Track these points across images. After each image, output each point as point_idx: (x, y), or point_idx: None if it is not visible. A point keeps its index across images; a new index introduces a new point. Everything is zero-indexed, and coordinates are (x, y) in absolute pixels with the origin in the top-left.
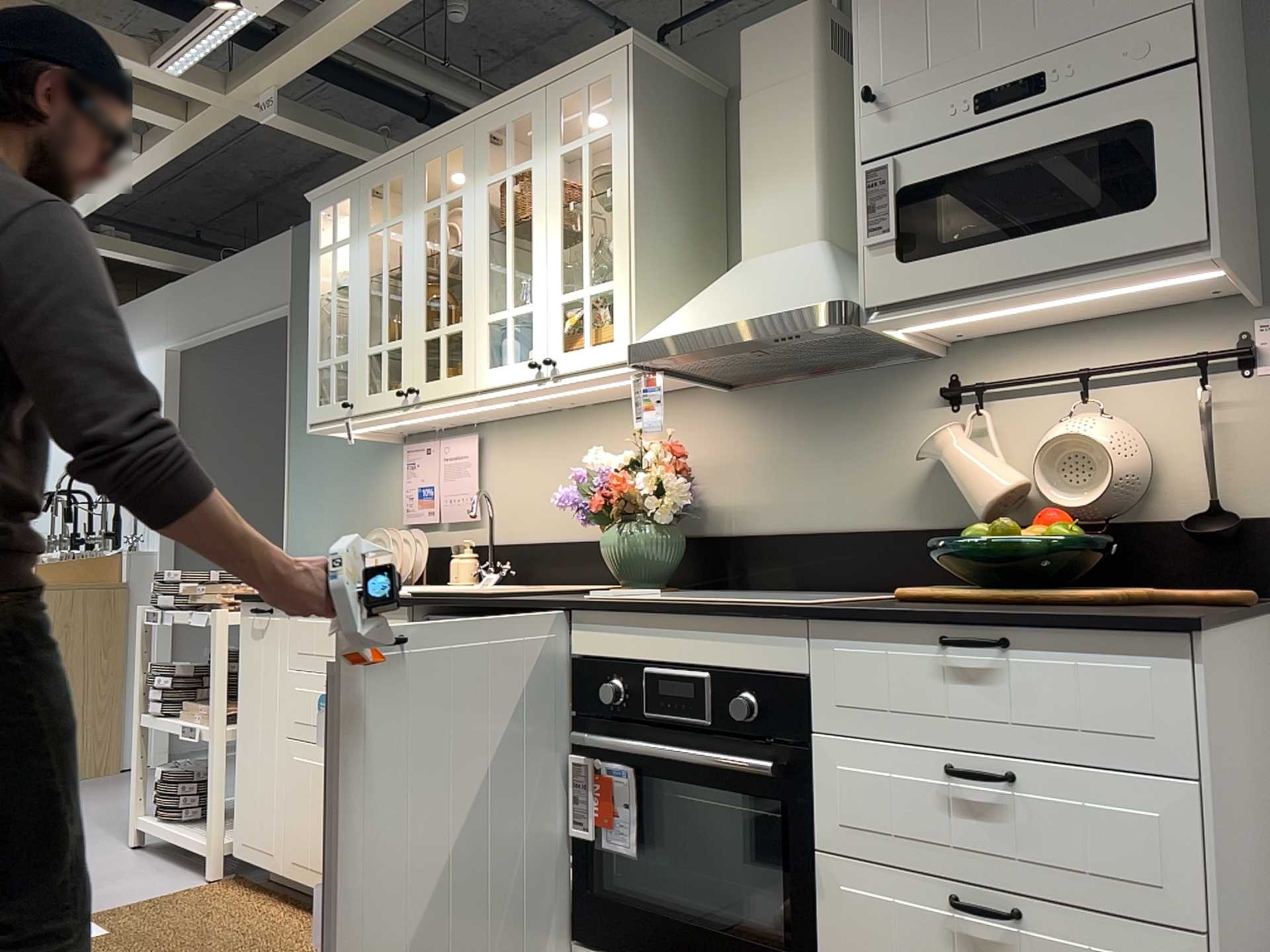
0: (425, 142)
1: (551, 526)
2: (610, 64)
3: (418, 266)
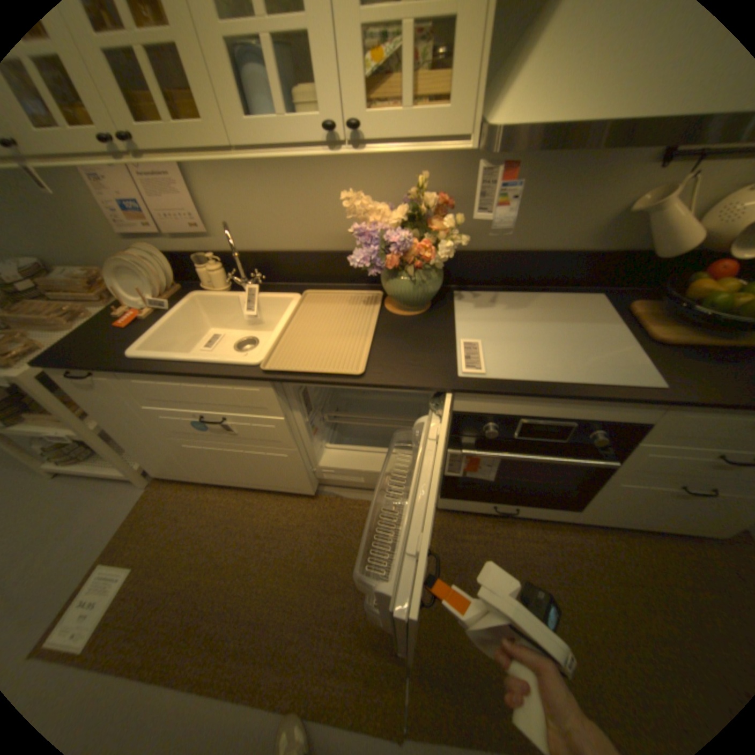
0: None
1: (285, 238)
2: None
3: None
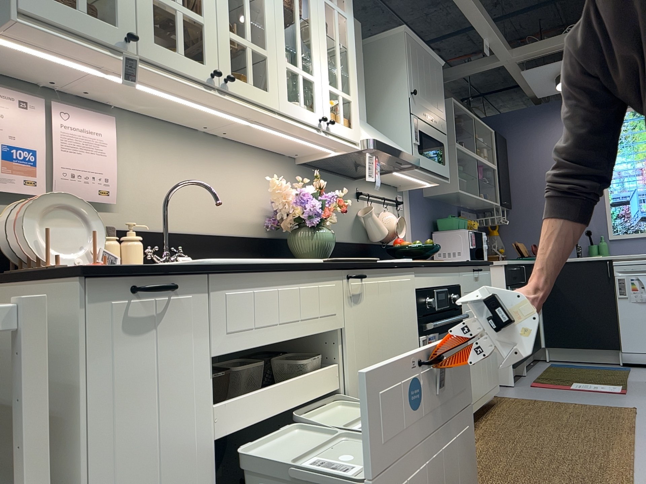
0: None
1: (193, 220)
2: None
3: None
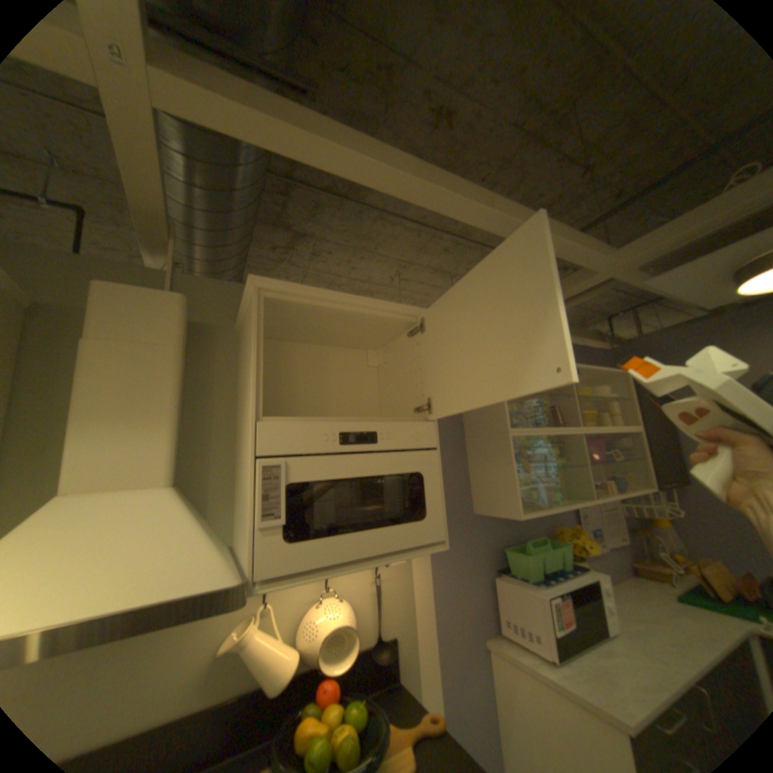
0: None
1: None
2: None
3: None
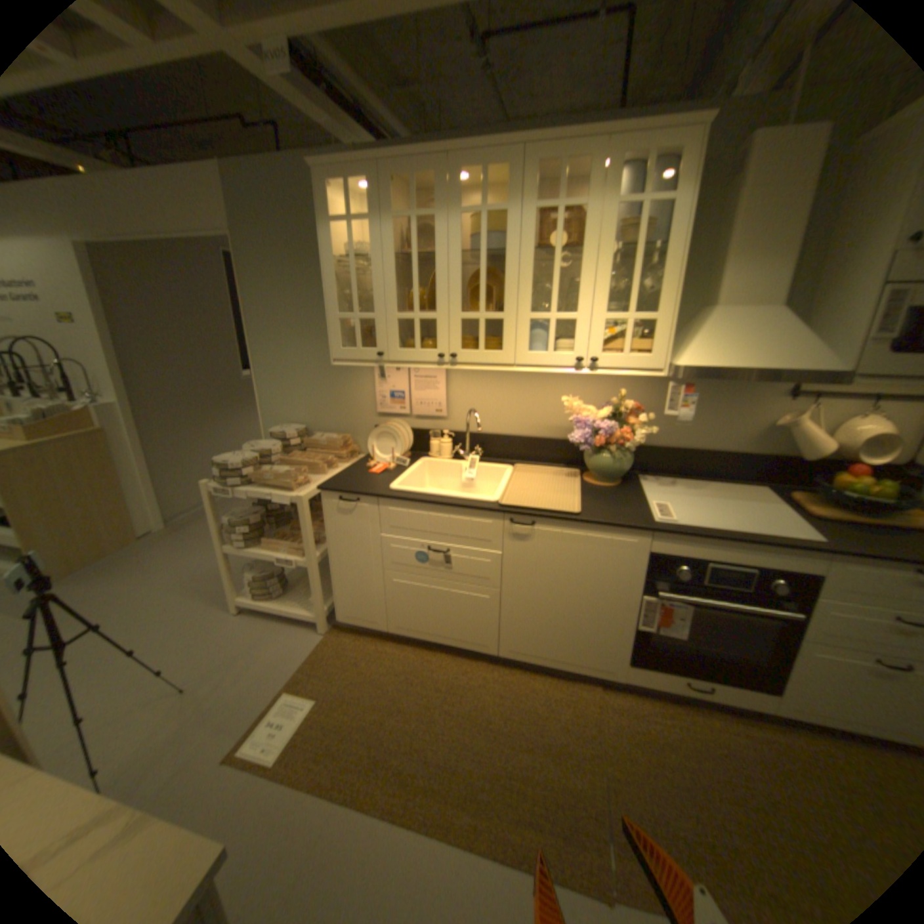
0: (462, 146)
1: (505, 426)
2: (685, 134)
3: (454, 259)
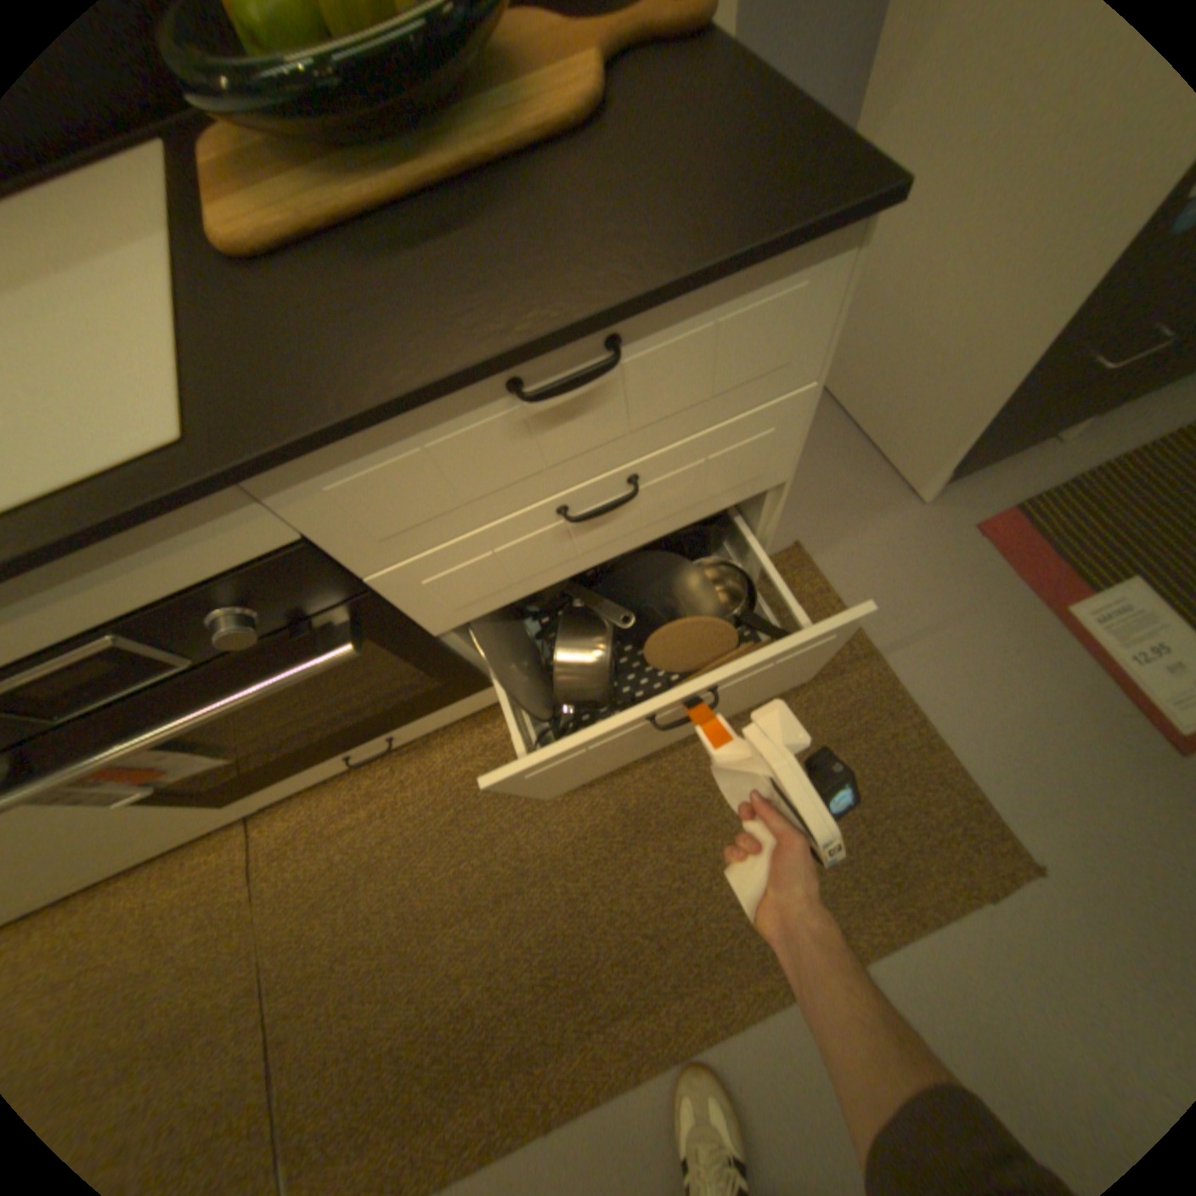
0: None
1: None
2: None
3: None
